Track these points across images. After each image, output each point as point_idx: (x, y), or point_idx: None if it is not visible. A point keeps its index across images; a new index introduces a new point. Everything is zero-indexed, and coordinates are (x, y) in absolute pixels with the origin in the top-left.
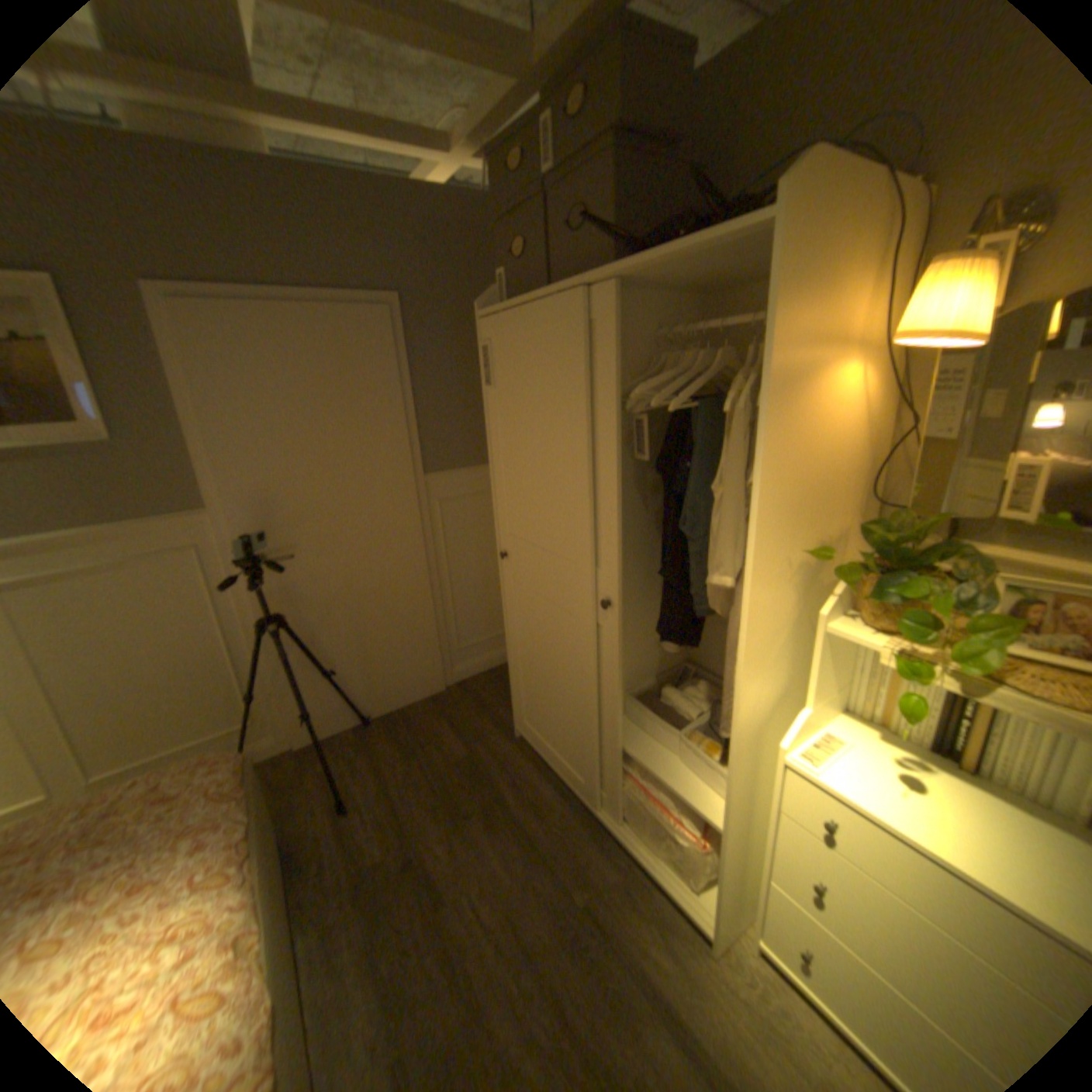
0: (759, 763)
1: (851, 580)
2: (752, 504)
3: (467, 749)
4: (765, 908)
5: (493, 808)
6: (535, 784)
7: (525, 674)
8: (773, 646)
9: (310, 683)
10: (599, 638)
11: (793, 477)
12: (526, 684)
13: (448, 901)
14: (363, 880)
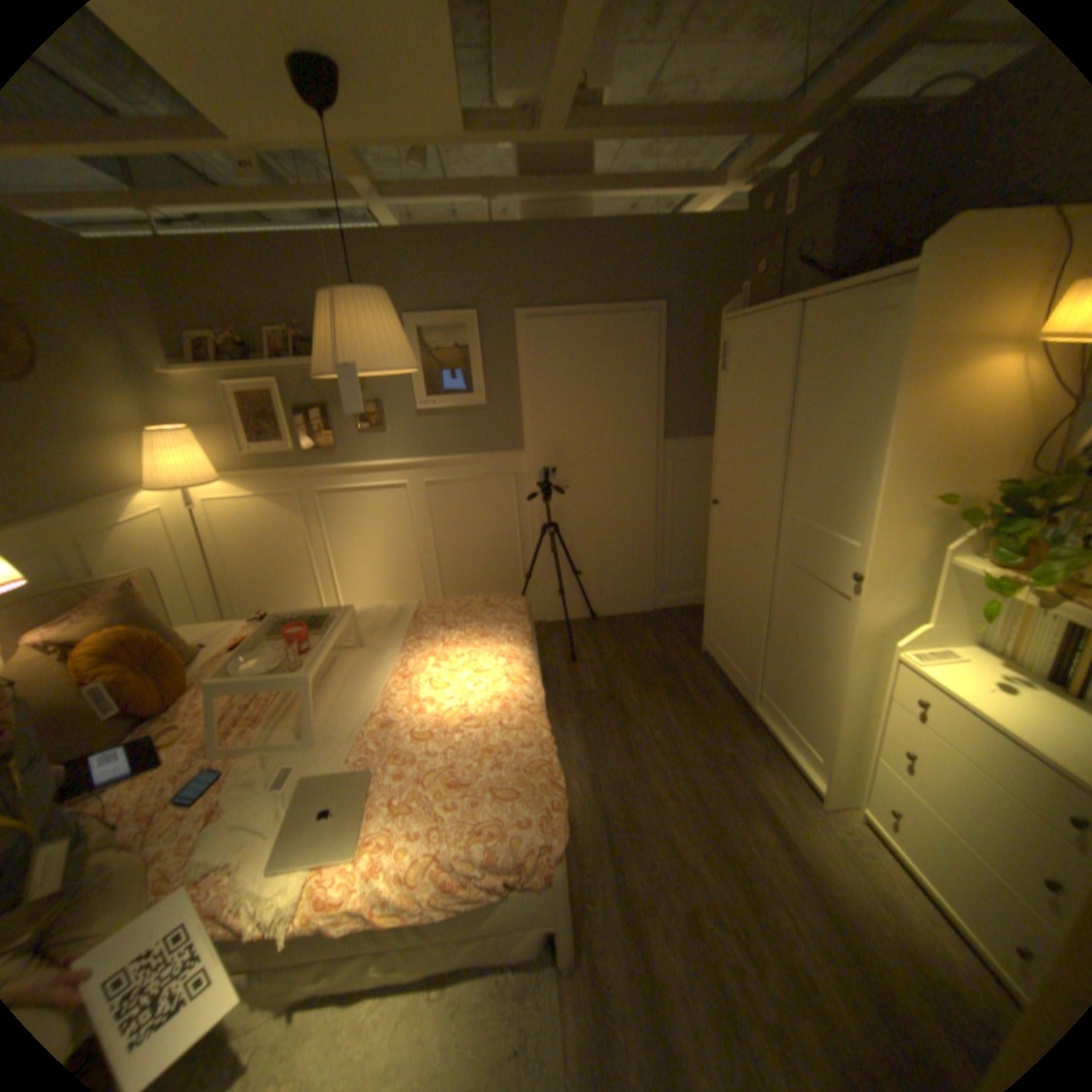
0: (884, 662)
1: (977, 523)
2: (890, 458)
3: (664, 650)
4: (874, 780)
5: (677, 687)
6: (712, 682)
7: (718, 599)
8: (903, 568)
9: (564, 579)
10: (777, 565)
11: (929, 440)
12: (718, 607)
13: (636, 722)
14: (584, 696)
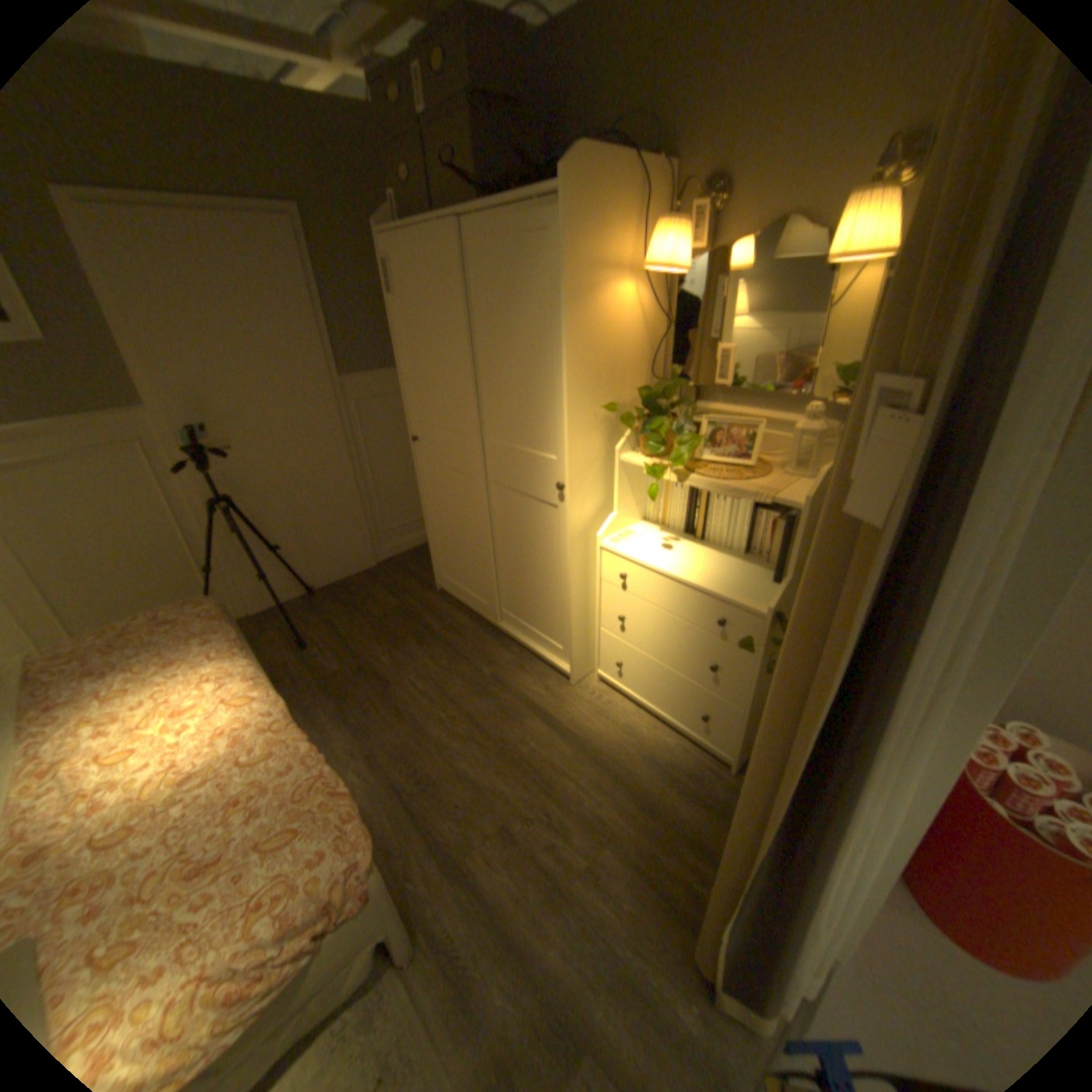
0: (589, 553)
1: (630, 426)
2: (566, 377)
3: (399, 601)
4: (598, 646)
5: (423, 632)
6: (454, 616)
7: (440, 536)
8: (589, 472)
9: (259, 559)
10: (489, 491)
11: (590, 359)
12: (442, 543)
13: (394, 683)
14: (328, 680)
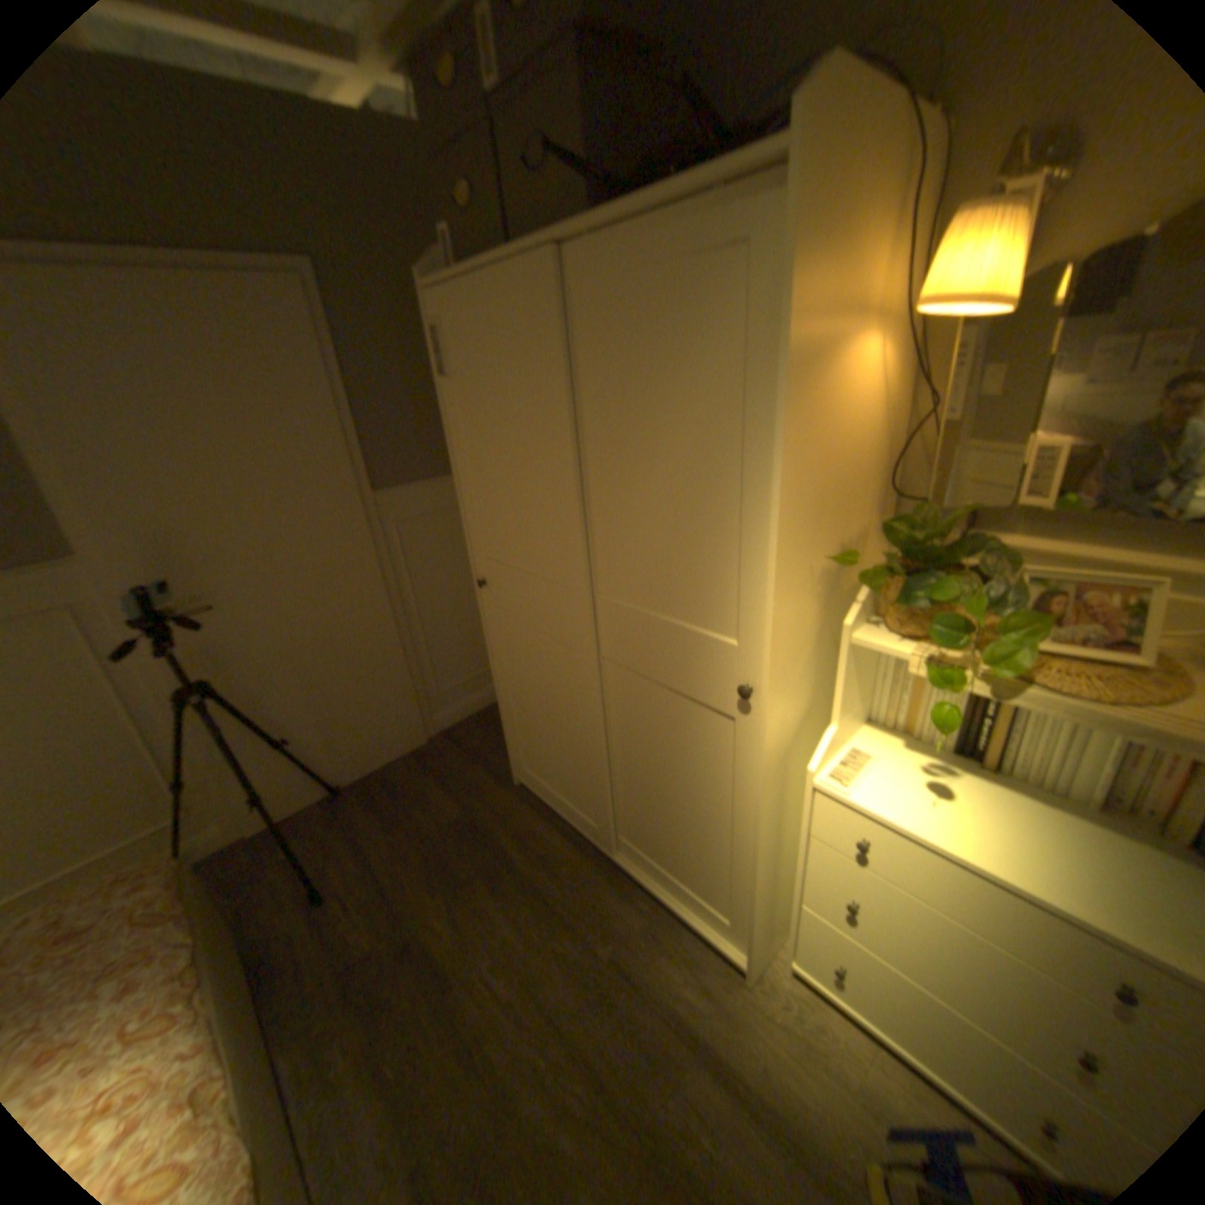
0: (785, 787)
1: (874, 584)
2: (769, 508)
3: (459, 805)
4: (795, 930)
5: (496, 868)
6: (541, 833)
7: (518, 715)
8: (796, 663)
9: (255, 756)
10: (600, 670)
11: (813, 473)
12: (520, 726)
13: (454, 979)
14: (350, 974)
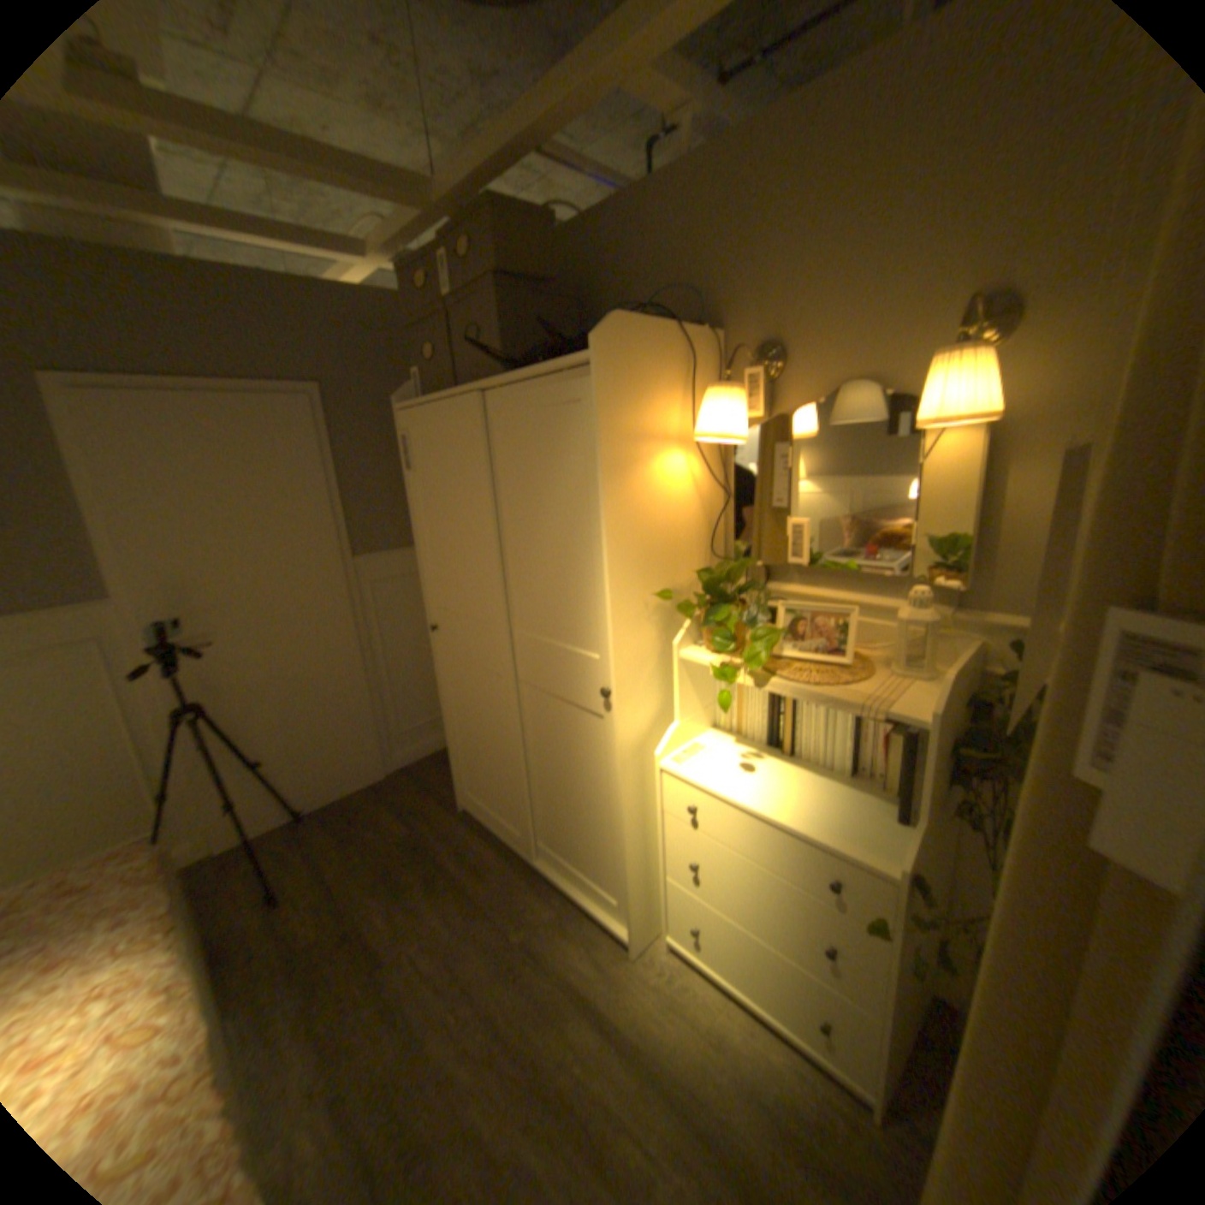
0: (645, 775)
1: (689, 616)
2: (606, 561)
3: (406, 830)
4: (664, 904)
5: (433, 878)
6: (475, 850)
7: (461, 744)
8: (640, 673)
9: (230, 780)
10: (518, 693)
11: (635, 540)
12: (462, 754)
13: (385, 962)
14: (295, 961)
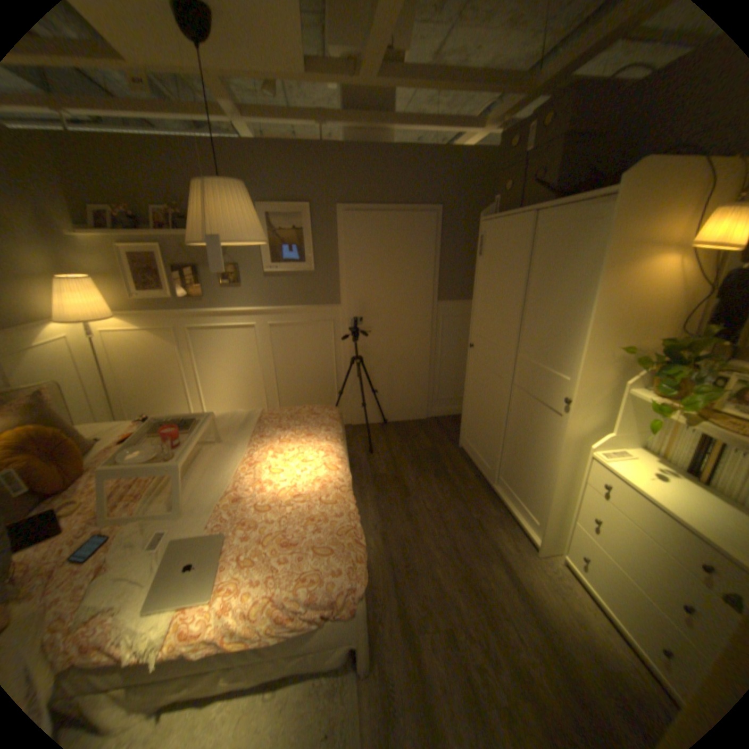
0: (582, 458)
1: (647, 367)
2: (593, 321)
3: (433, 445)
4: (572, 536)
5: (442, 471)
6: (465, 468)
7: (471, 411)
8: (598, 395)
9: (366, 395)
10: (512, 390)
11: (619, 310)
12: (471, 417)
13: (414, 495)
14: (378, 477)
